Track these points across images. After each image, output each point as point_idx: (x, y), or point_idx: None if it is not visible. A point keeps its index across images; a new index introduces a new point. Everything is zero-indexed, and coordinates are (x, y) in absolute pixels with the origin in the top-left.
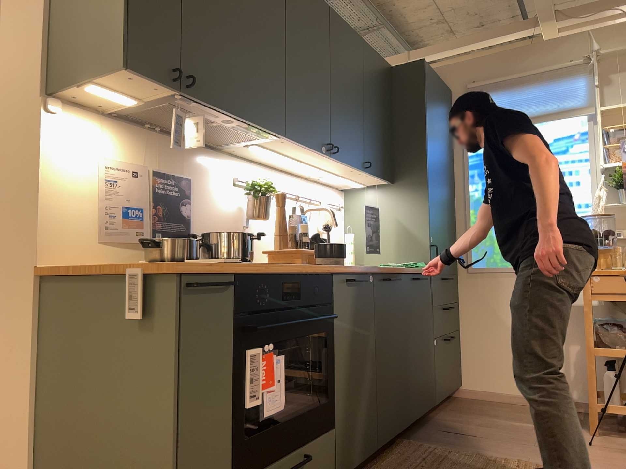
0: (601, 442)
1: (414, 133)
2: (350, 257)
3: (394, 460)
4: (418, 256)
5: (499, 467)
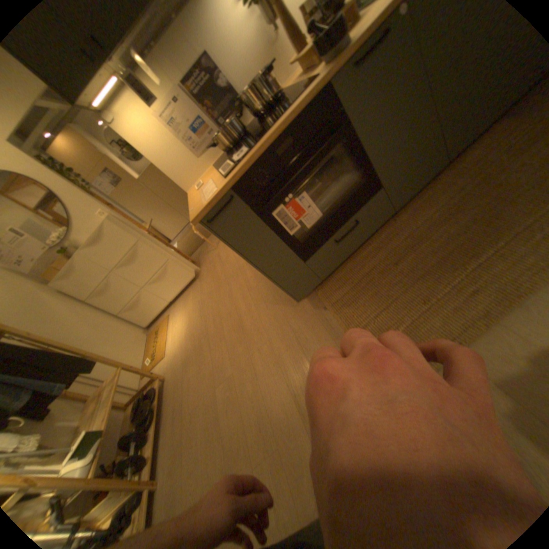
0: None
1: None
2: None
3: (473, 157)
4: None
5: None
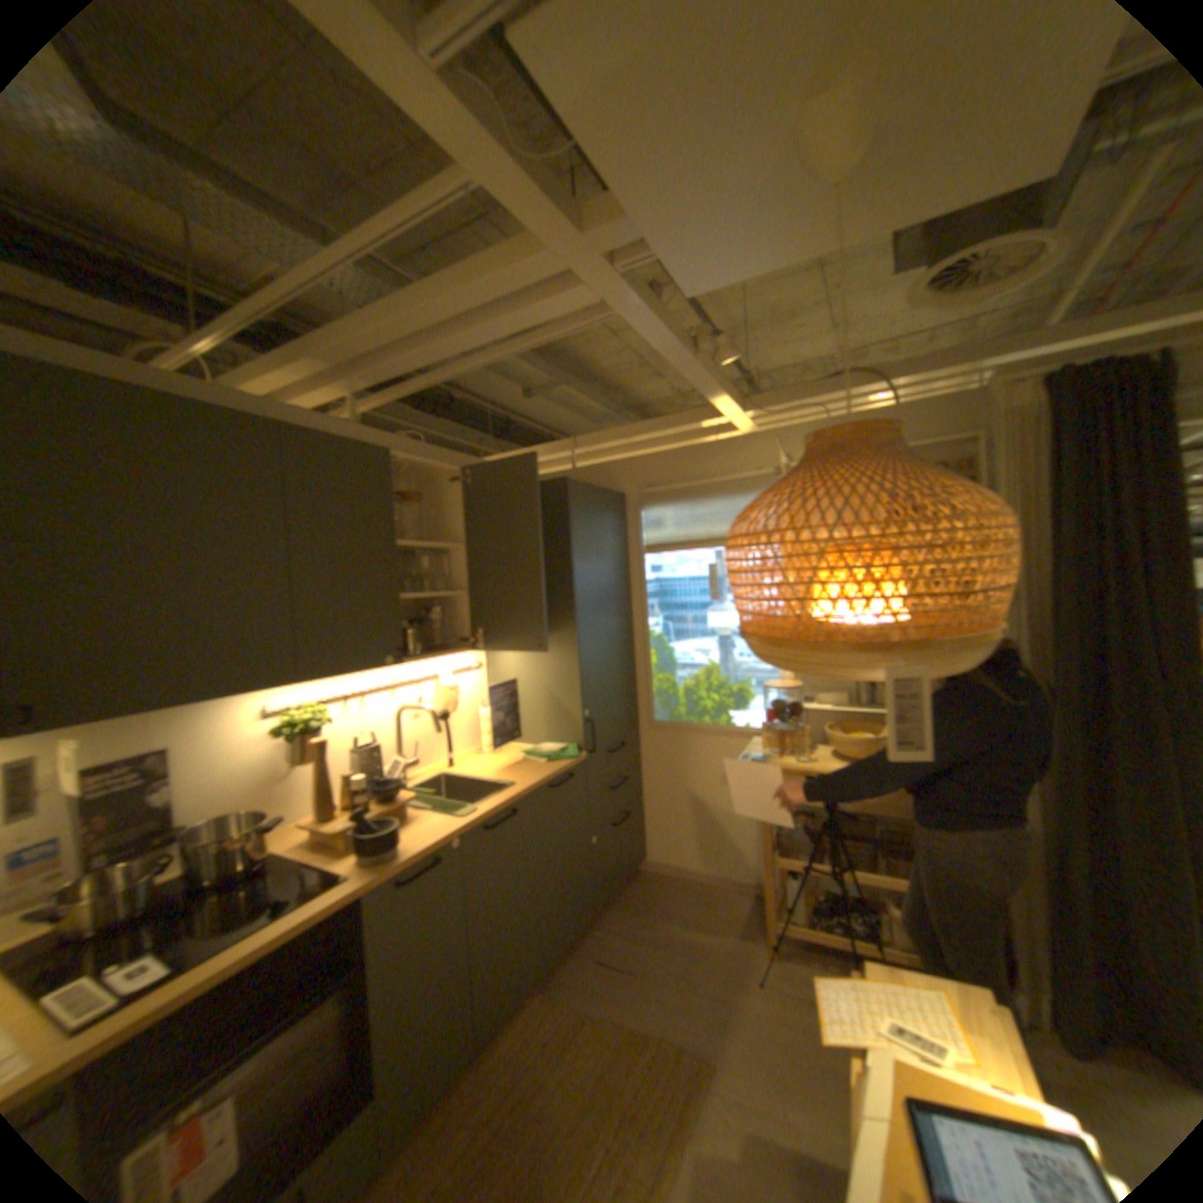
0: (775, 981)
1: (560, 577)
2: (486, 739)
3: (504, 1054)
4: (570, 736)
5: (629, 1064)
